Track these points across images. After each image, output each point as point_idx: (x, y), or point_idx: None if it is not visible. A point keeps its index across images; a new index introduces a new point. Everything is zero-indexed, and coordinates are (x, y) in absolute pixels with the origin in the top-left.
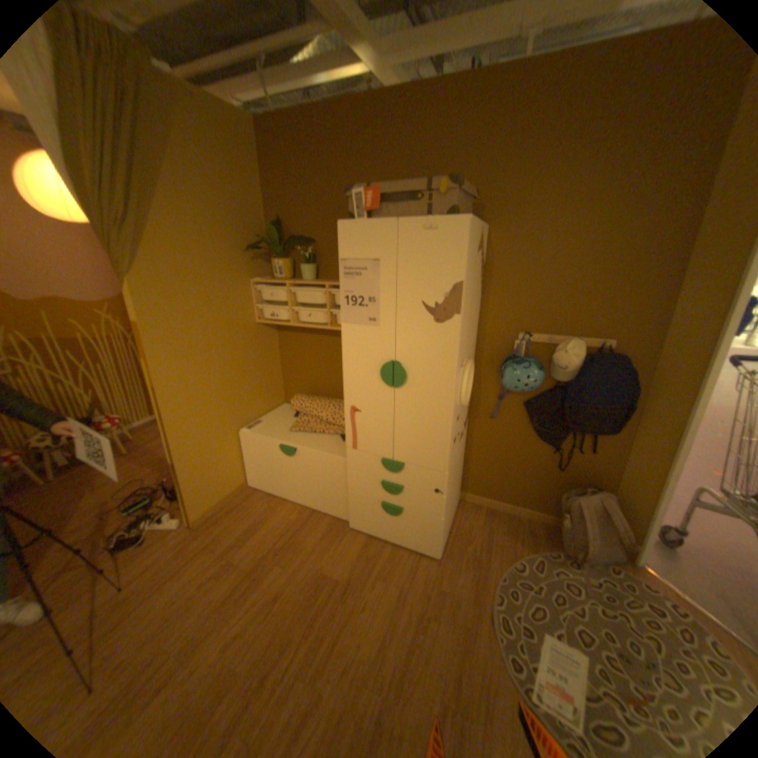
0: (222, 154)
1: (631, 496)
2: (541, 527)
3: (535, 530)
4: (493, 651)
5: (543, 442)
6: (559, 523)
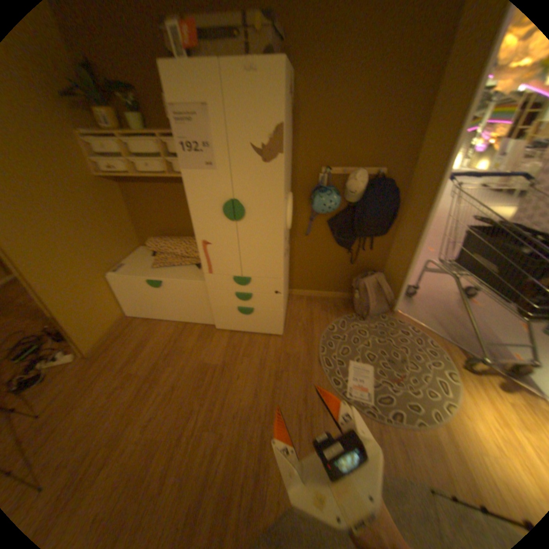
0: None
1: (391, 272)
2: (339, 301)
3: (336, 303)
4: (321, 378)
5: (340, 246)
6: (350, 296)
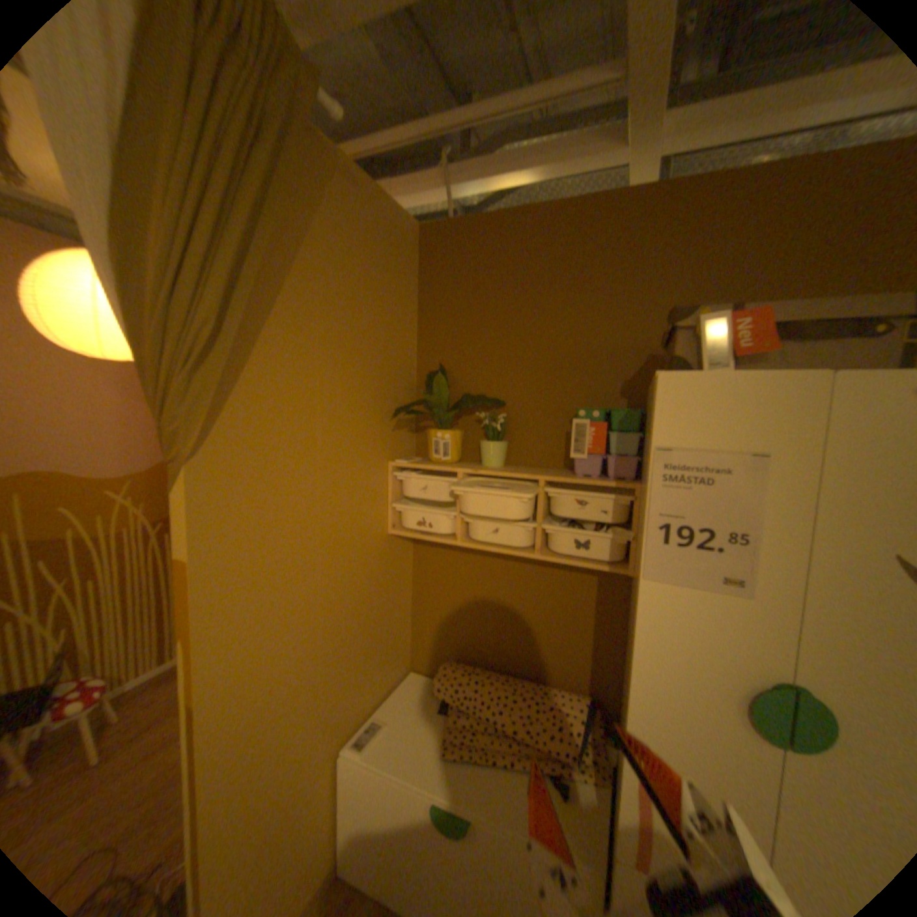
0: (379, 269)
1: None
2: None
3: None
4: None
5: None
6: None
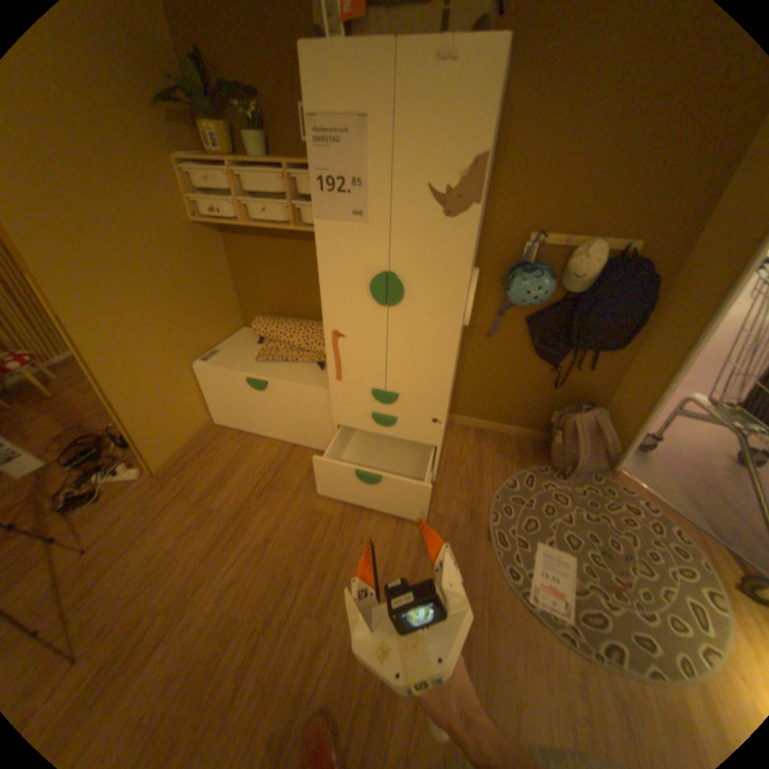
0: None
1: (621, 409)
2: (528, 443)
3: (523, 446)
4: (491, 564)
5: (542, 360)
6: (545, 438)
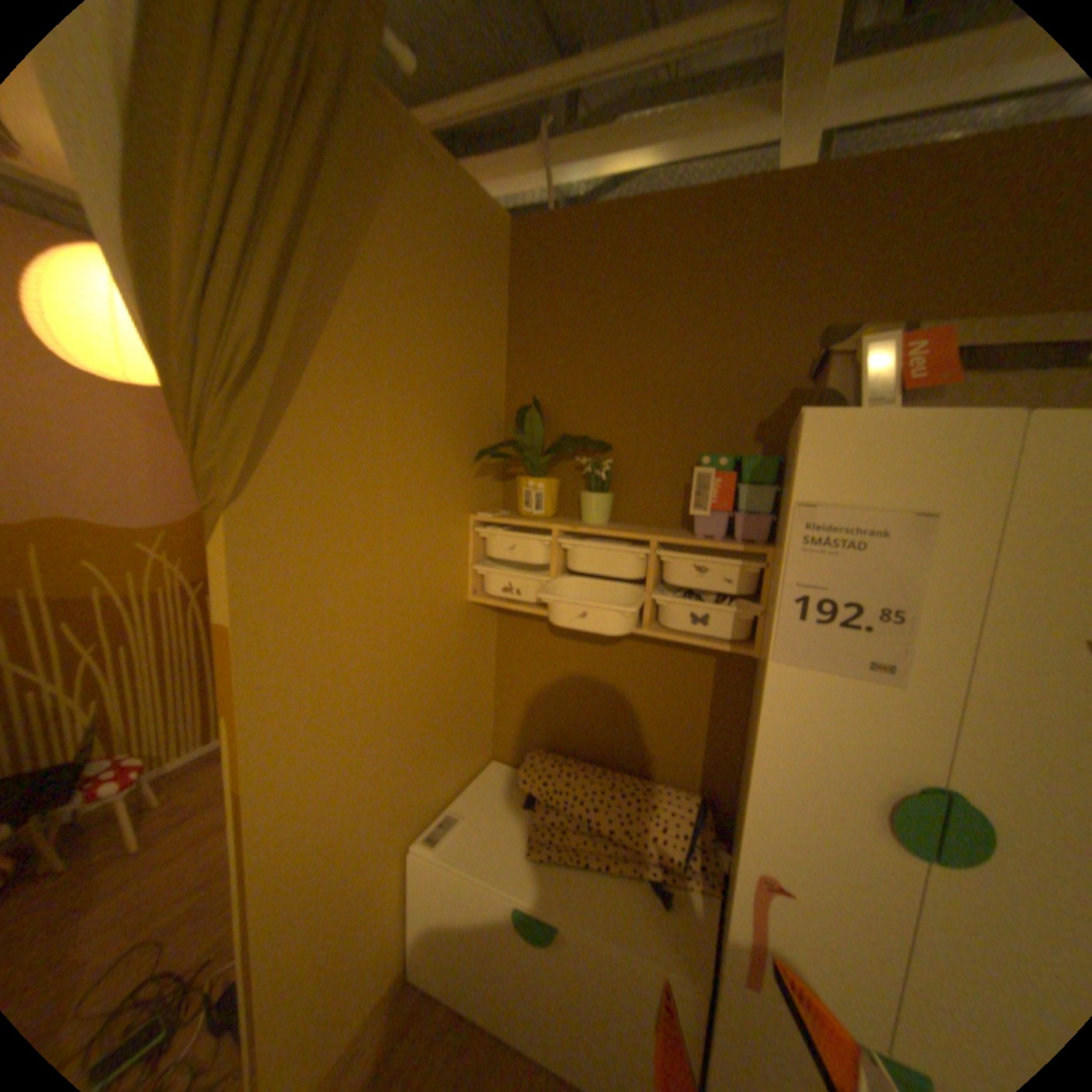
0: (461, 274)
1: None
2: None
3: None
4: None
5: None
6: None
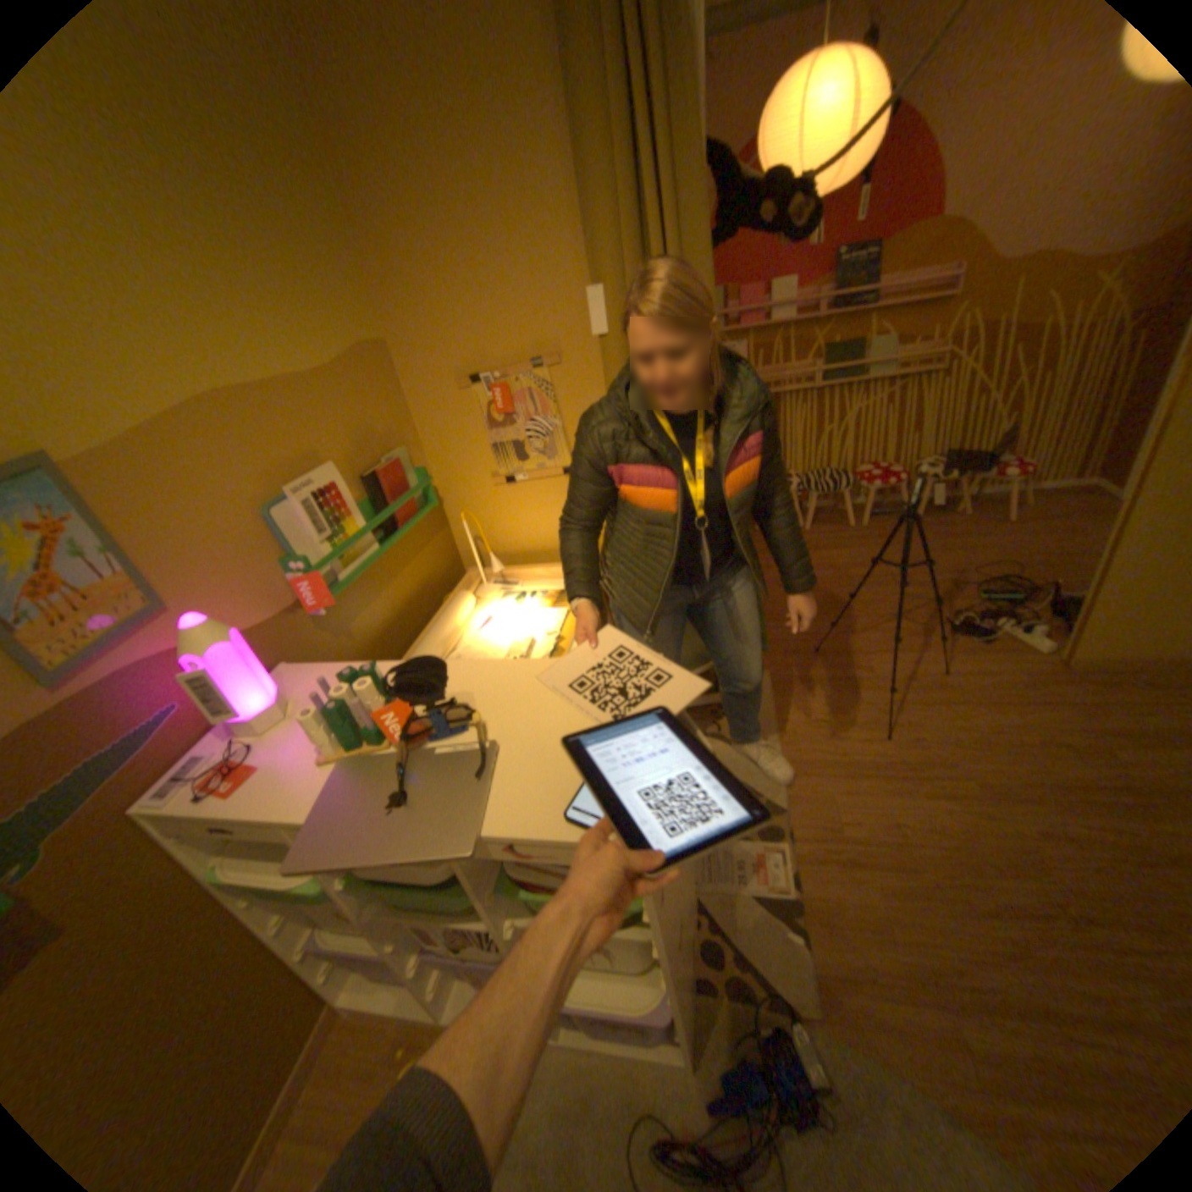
0: None
1: None
2: None
3: None
4: None
5: None
6: None
